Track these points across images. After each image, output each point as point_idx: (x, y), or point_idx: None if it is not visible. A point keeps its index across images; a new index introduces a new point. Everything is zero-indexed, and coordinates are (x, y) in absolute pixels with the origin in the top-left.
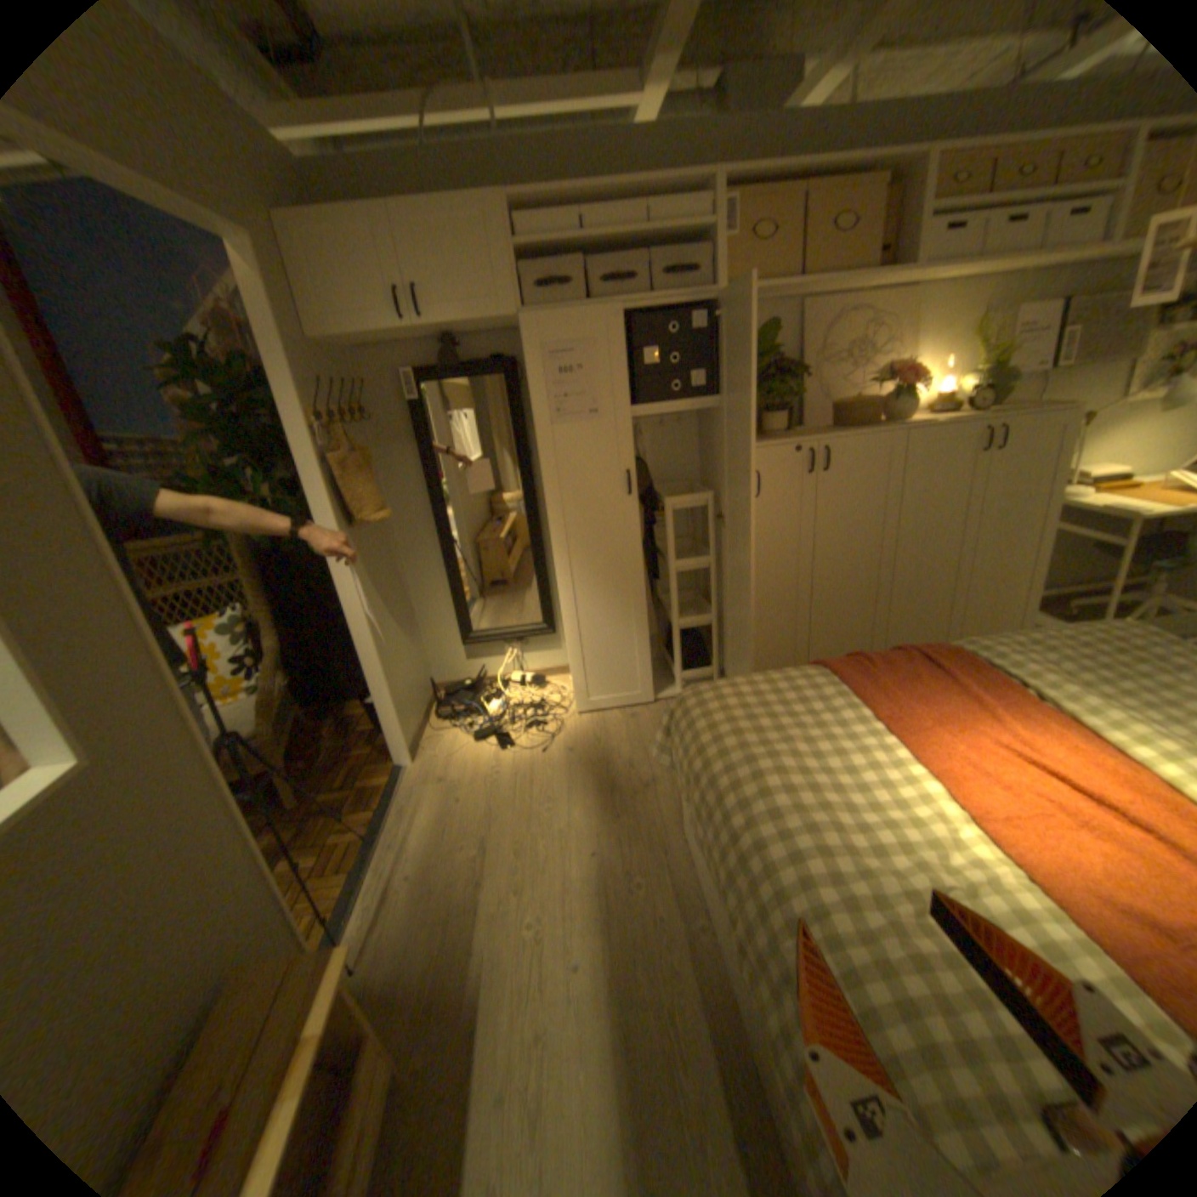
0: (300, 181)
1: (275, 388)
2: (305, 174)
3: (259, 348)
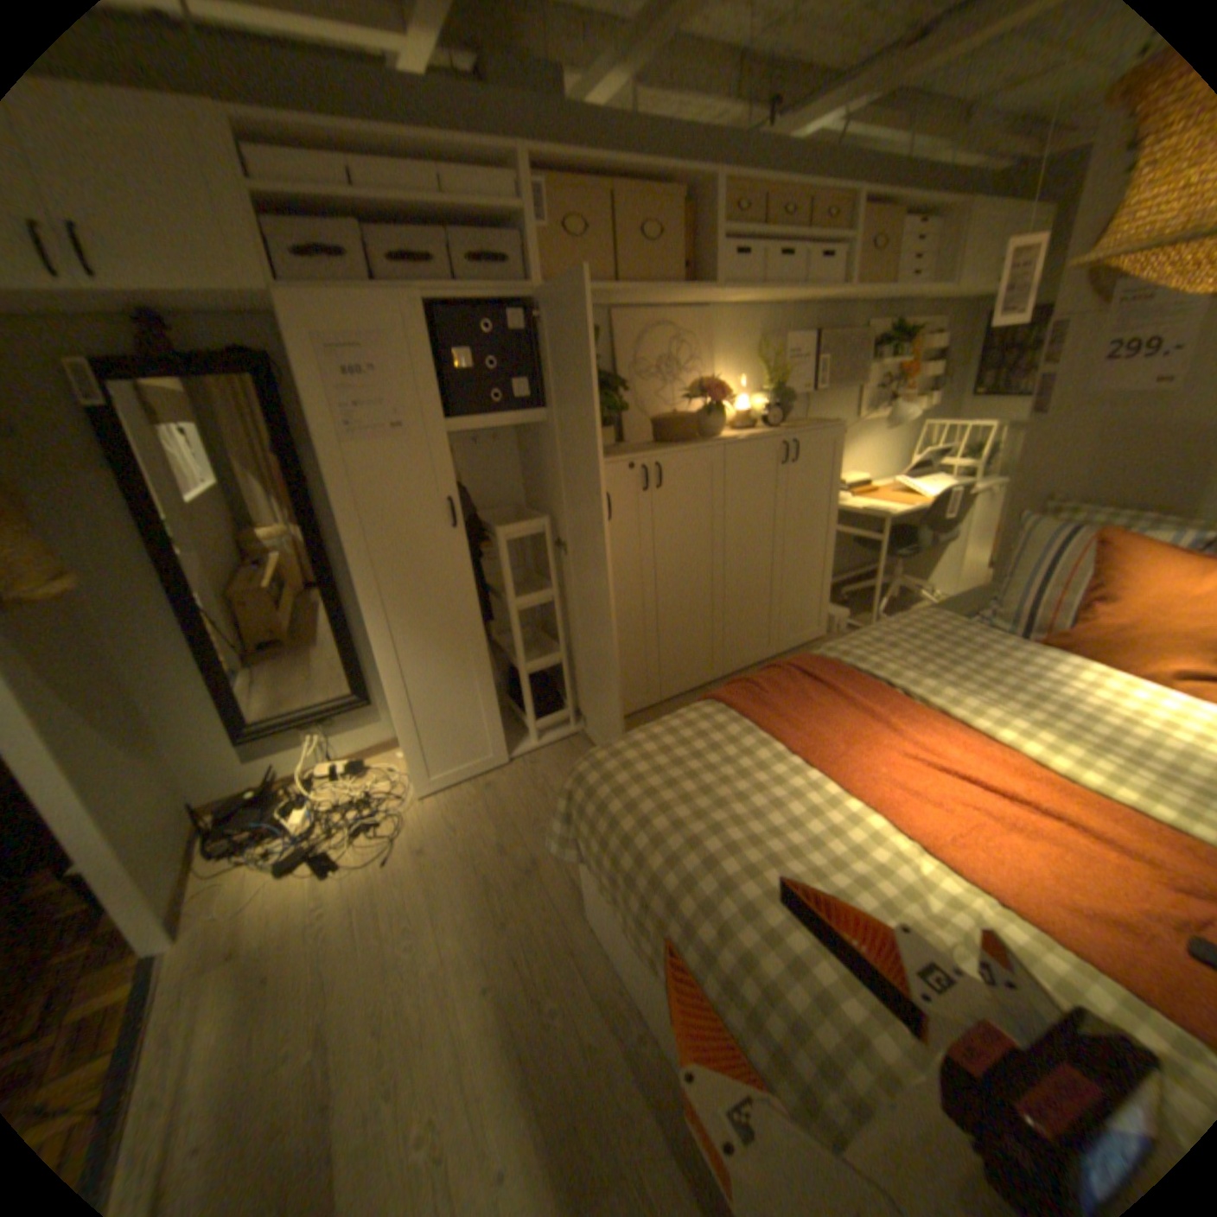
0: None
1: None
2: None
3: None
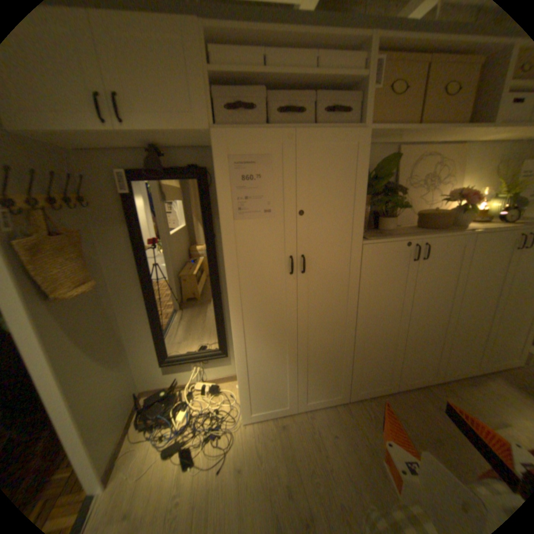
0: None
1: None
2: None
3: None
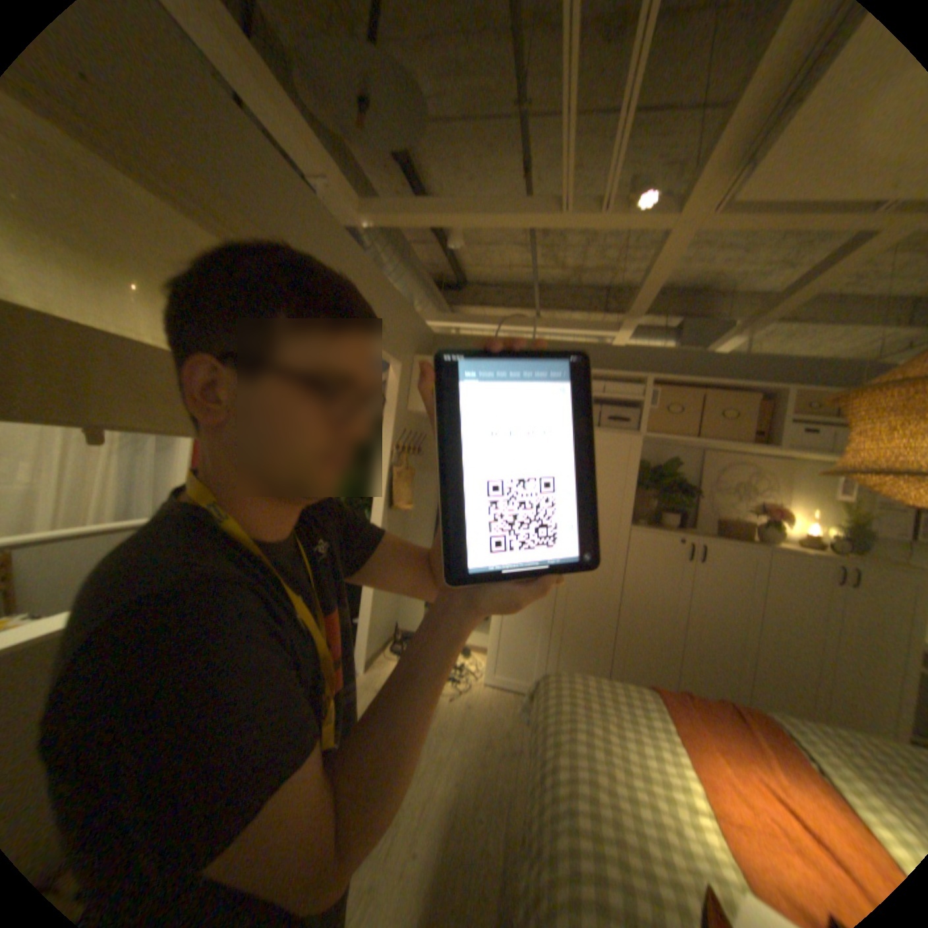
0: (432, 343)
1: (383, 430)
2: (436, 340)
3: (384, 411)
